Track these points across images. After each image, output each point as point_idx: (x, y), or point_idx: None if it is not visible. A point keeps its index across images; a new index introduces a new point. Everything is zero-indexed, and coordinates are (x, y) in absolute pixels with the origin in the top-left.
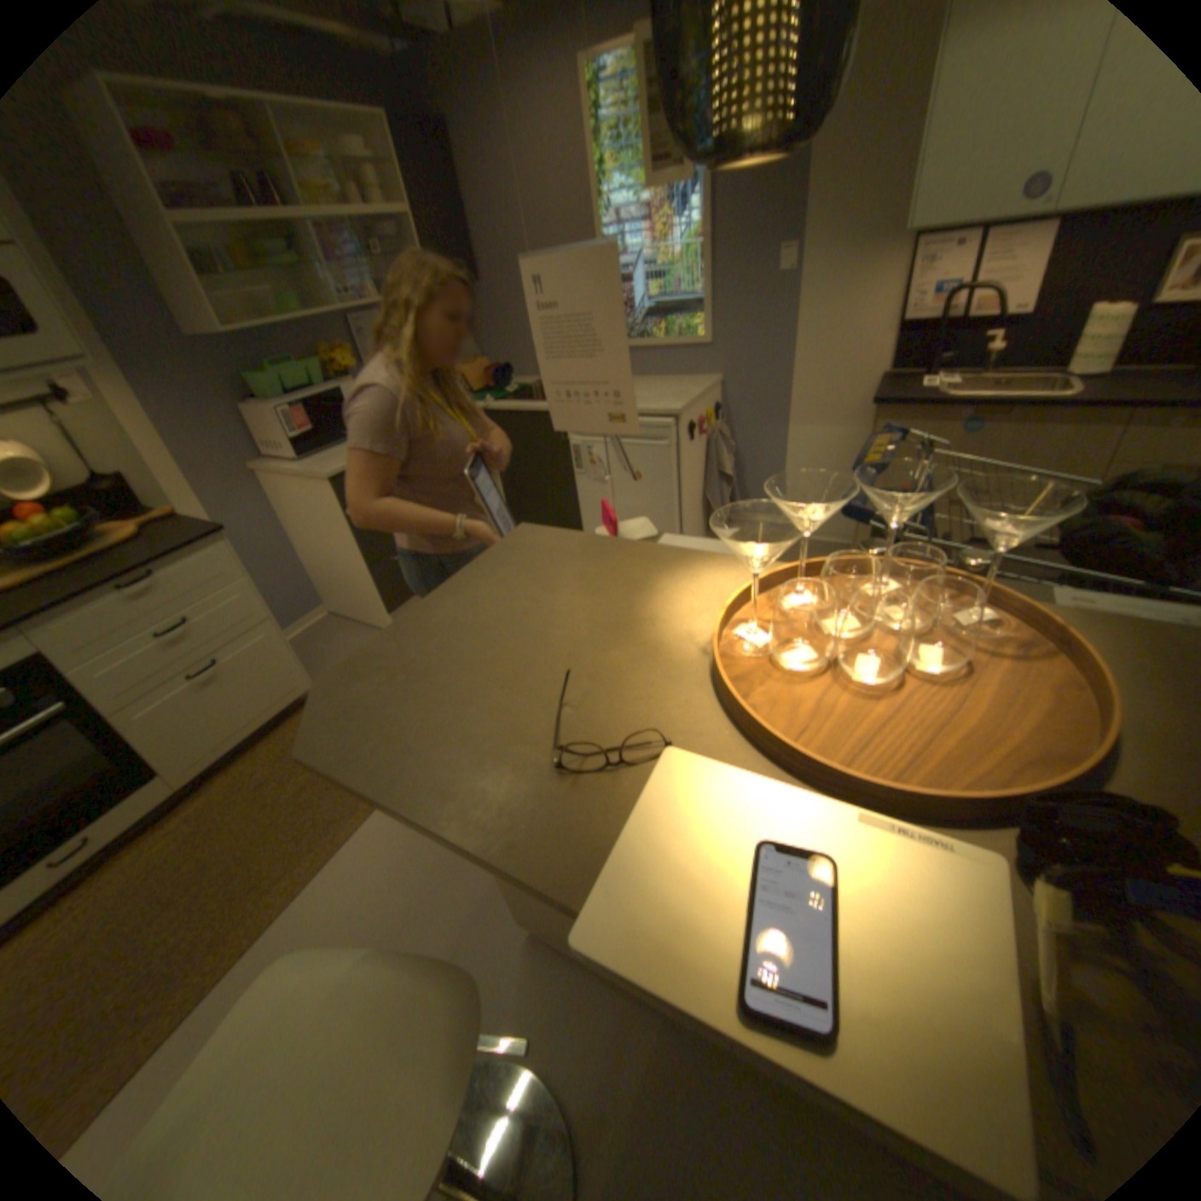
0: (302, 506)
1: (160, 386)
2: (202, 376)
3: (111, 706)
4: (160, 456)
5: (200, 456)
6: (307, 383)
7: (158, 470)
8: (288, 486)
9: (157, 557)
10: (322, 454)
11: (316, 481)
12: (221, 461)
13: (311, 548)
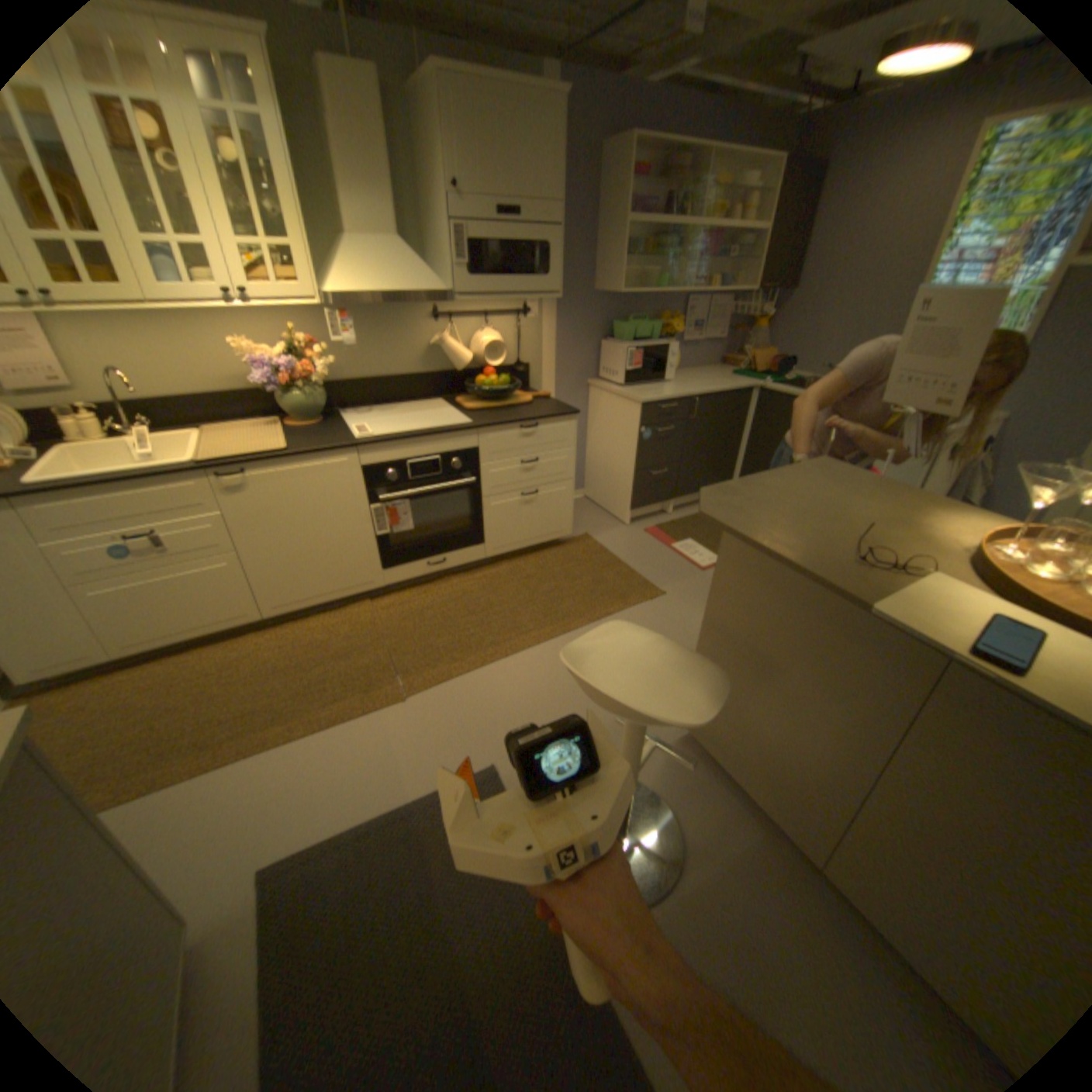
0: (611, 418)
1: (570, 319)
2: (592, 317)
3: (488, 493)
4: (550, 361)
5: (568, 367)
6: (648, 337)
7: (546, 369)
8: (609, 402)
9: (545, 417)
10: (639, 387)
11: (632, 403)
12: (577, 374)
13: (599, 448)
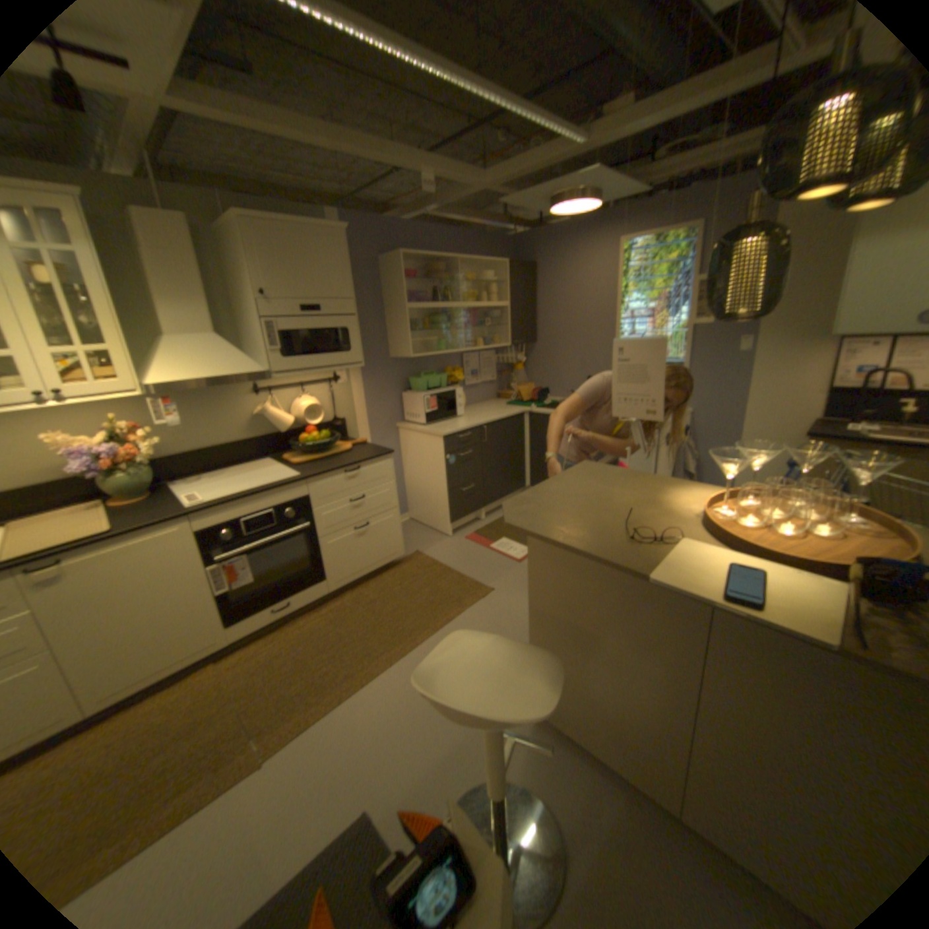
0: (421, 450)
1: (375, 380)
2: (393, 377)
3: (324, 532)
4: (364, 413)
5: (379, 416)
6: (439, 386)
7: (361, 420)
8: (417, 438)
9: (366, 460)
10: (439, 424)
11: (436, 437)
12: (387, 420)
13: (416, 476)
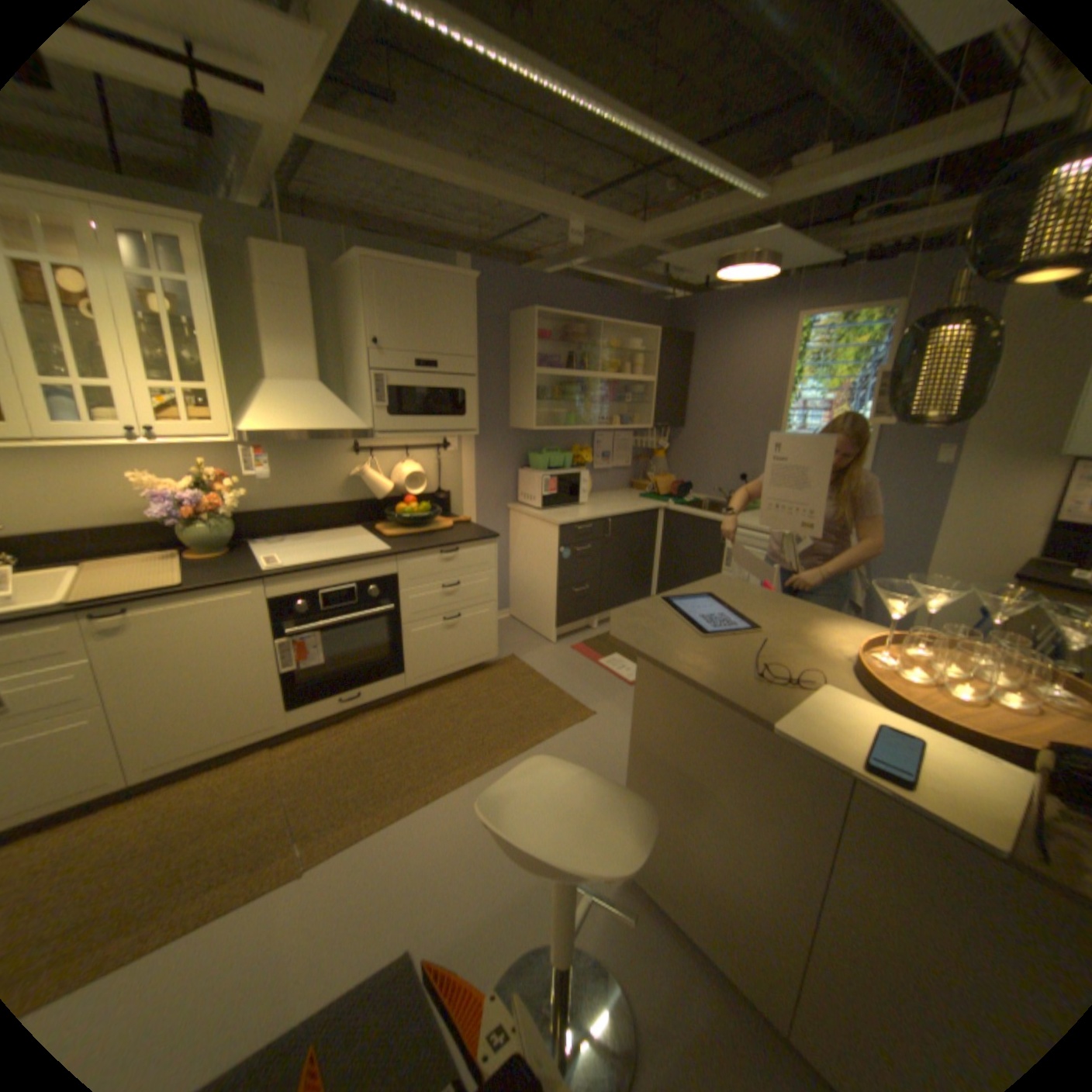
0: (531, 539)
1: (488, 452)
2: (509, 450)
3: (408, 619)
4: (471, 489)
5: (488, 494)
6: (561, 467)
7: (466, 496)
8: (528, 524)
9: (465, 542)
10: (556, 510)
11: (550, 526)
12: (497, 499)
13: (522, 568)
